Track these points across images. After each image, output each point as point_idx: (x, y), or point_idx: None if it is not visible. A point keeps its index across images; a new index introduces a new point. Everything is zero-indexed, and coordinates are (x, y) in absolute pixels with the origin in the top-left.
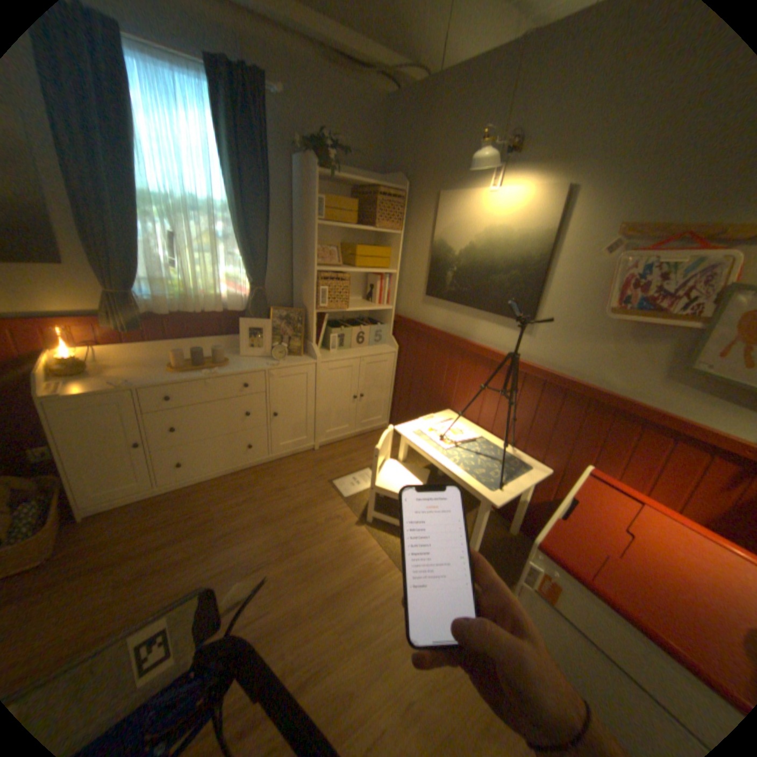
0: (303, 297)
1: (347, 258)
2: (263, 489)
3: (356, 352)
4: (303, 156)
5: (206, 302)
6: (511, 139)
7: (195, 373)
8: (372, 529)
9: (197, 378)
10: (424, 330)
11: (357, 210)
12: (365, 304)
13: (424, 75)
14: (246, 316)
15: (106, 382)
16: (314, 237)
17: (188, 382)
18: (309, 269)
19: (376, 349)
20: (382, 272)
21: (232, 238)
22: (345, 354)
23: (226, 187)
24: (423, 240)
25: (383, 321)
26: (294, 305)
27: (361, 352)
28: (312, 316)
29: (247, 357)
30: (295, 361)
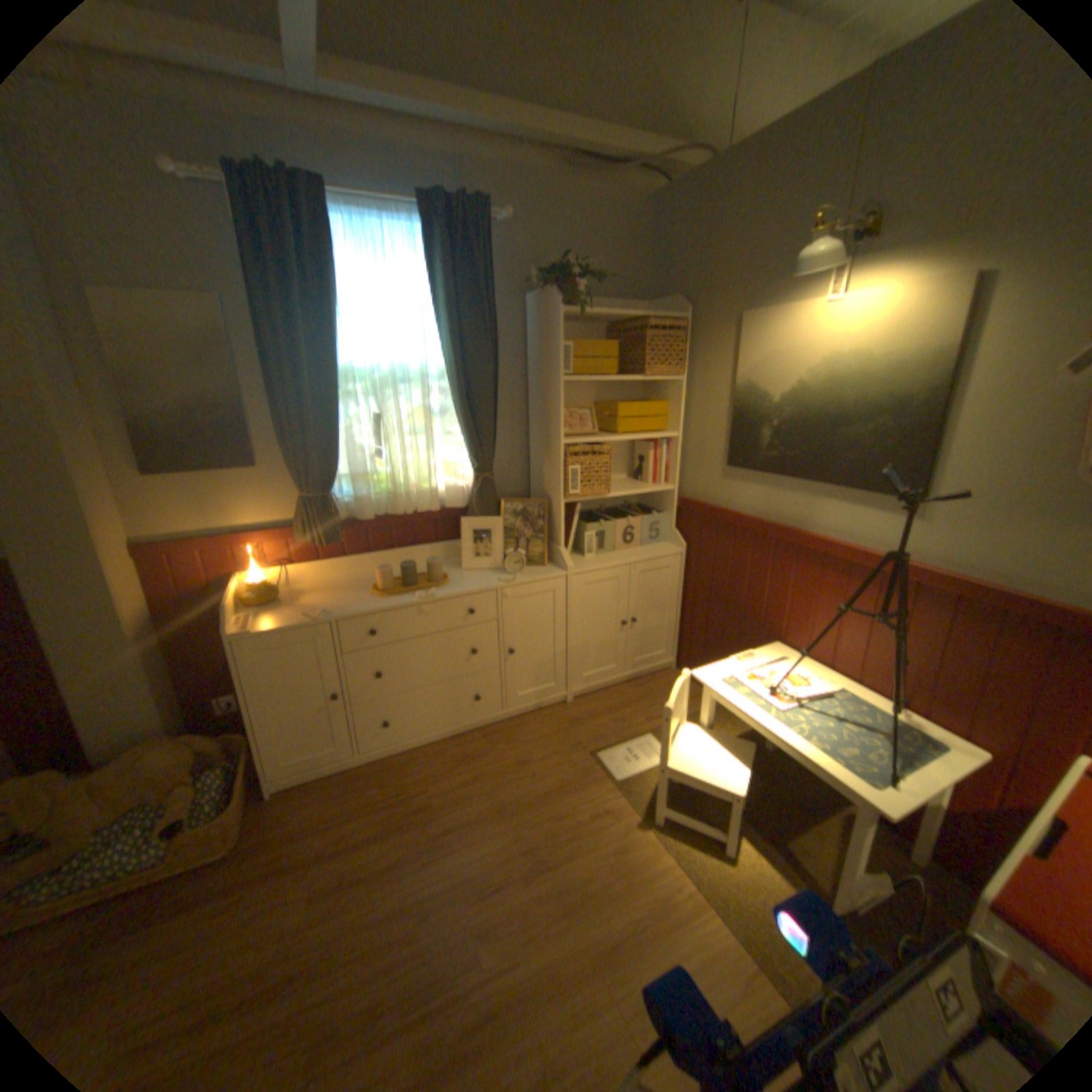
0: (545, 482)
1: (605, 422)
2: (497, 762)
3: (622, 556)
4: (541, 294)
5: (419, 499)
6: (860, 219)
7: (406, 596)
8: (665, 838)
9: (409, 603)
10: (728, 518)
11: (616, 353)
12: (632, 484)
13: (705, 155)
14: (469, 513)
15: (301, 613)
16: (558, 399)
17: (398, 609)
18: (553, 443)
19: (652, 550)
20: (657, 437)
21: (451, 412)
22: (606, 560)
23: (443, 348)
24: (719, 384)
25: (661, 508)
26: (532, 493)
27: (630, 555)
28: (559, 508)
29: (472, 571)
30: (537, 574)
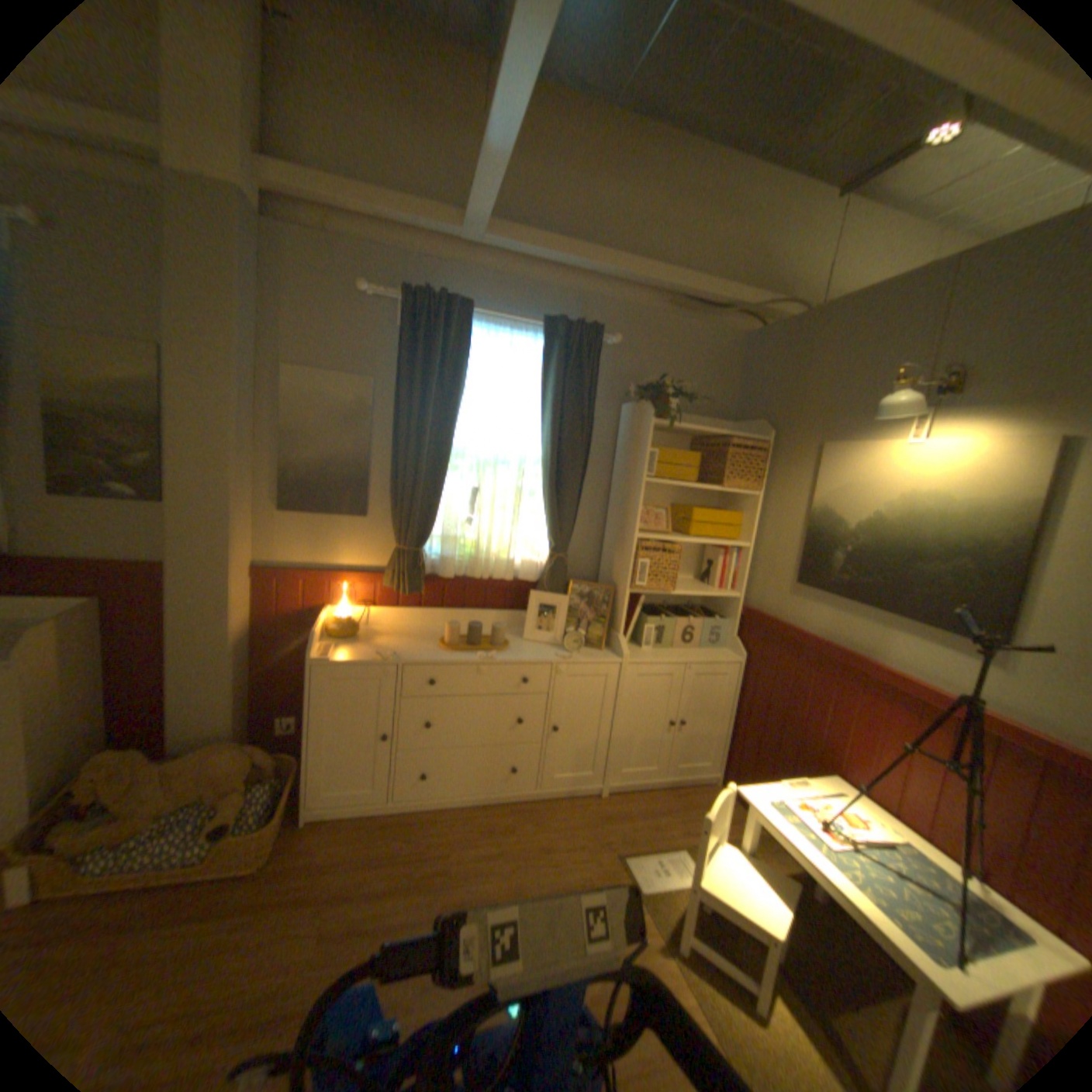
0: (613, 570)
1: (679, 523)
2: (522, 843)
3: (679, 654)
4: (636, 405)
5: (496, 566)
6: (944, 376)
7: (468, 653)
8: (689, 971)
9: (470, 660)
10: (794, 634)
11: (698, 463)
12: (699, 585)
13: (800, 306)
14: (538, 587)
15: (375, 651)
16: (638, 496)
17: (459, 664)
18: (627, 535)
19: (711, 654)
20: (728, 545)
21: (539, 494)
22: (663, 655)
23: (543, 439)
24: (796, 504)
25: (725, 613)
26: (600, 578)
27: (687, 654)
28: (624, 596)
29: (532, 641)
30: (593, 656)
